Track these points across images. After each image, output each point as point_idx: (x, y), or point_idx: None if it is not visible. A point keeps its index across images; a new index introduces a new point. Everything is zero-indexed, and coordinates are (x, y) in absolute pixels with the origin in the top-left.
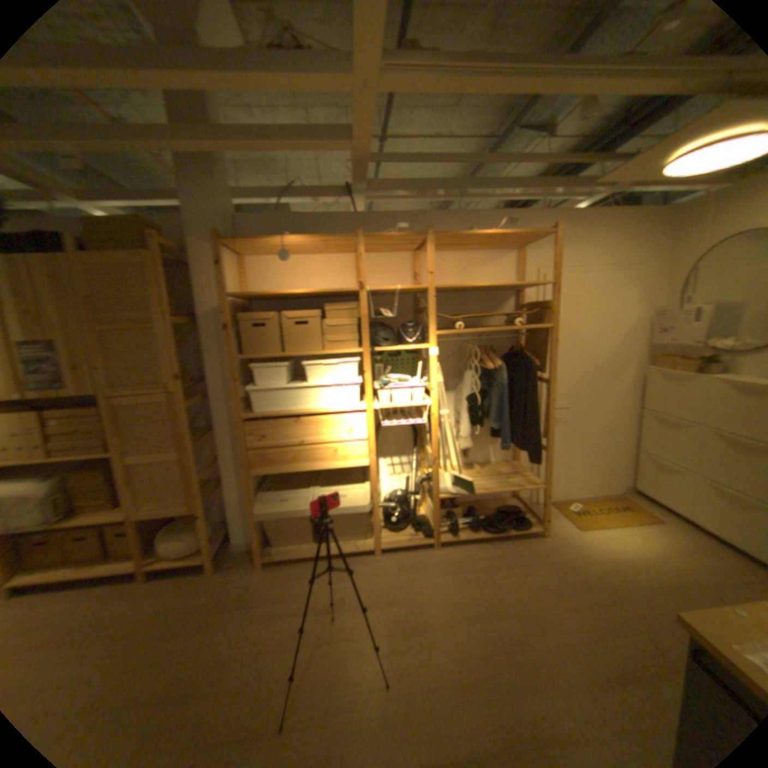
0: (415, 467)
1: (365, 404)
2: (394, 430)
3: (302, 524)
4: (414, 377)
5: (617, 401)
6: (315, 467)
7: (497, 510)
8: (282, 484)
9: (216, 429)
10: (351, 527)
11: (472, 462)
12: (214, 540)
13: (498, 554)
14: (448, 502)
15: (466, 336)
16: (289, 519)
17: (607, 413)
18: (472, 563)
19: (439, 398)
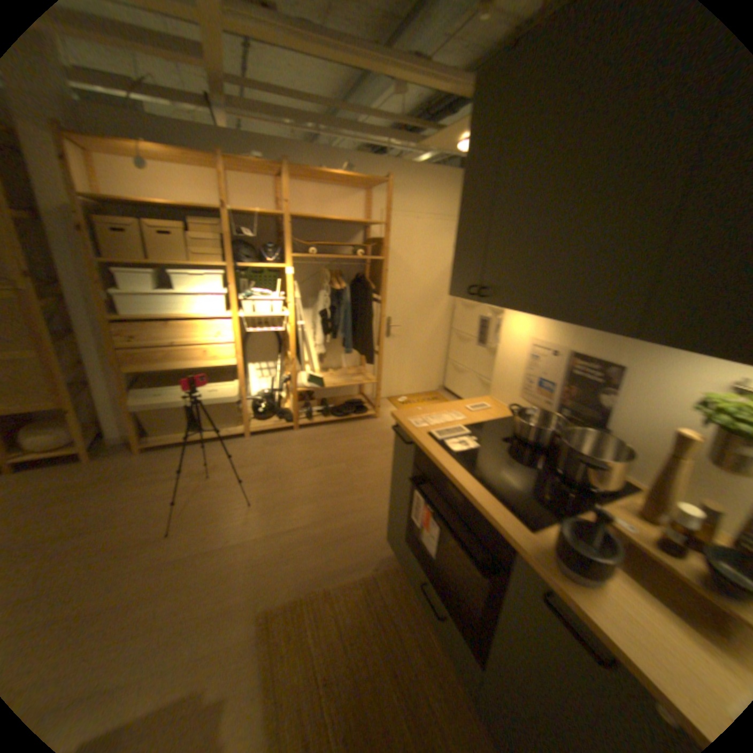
0: (277, 371)
1: (228, 314)
2: (260, 340)
3: (174, 415)
4: (275, 294)
5: (433, 323)
6: (183, 367)
7: (344, 403)
8: (152, 385)
9: (73, 333)
10: (220, 417)
11: (326, 367)
12: (83, 437)
13: (339, 430)
14: (305, 398)
15: (321, 263)
16: (161, 412)
17: (426, 331)
18: (319, 436)
19: (295, 312)
